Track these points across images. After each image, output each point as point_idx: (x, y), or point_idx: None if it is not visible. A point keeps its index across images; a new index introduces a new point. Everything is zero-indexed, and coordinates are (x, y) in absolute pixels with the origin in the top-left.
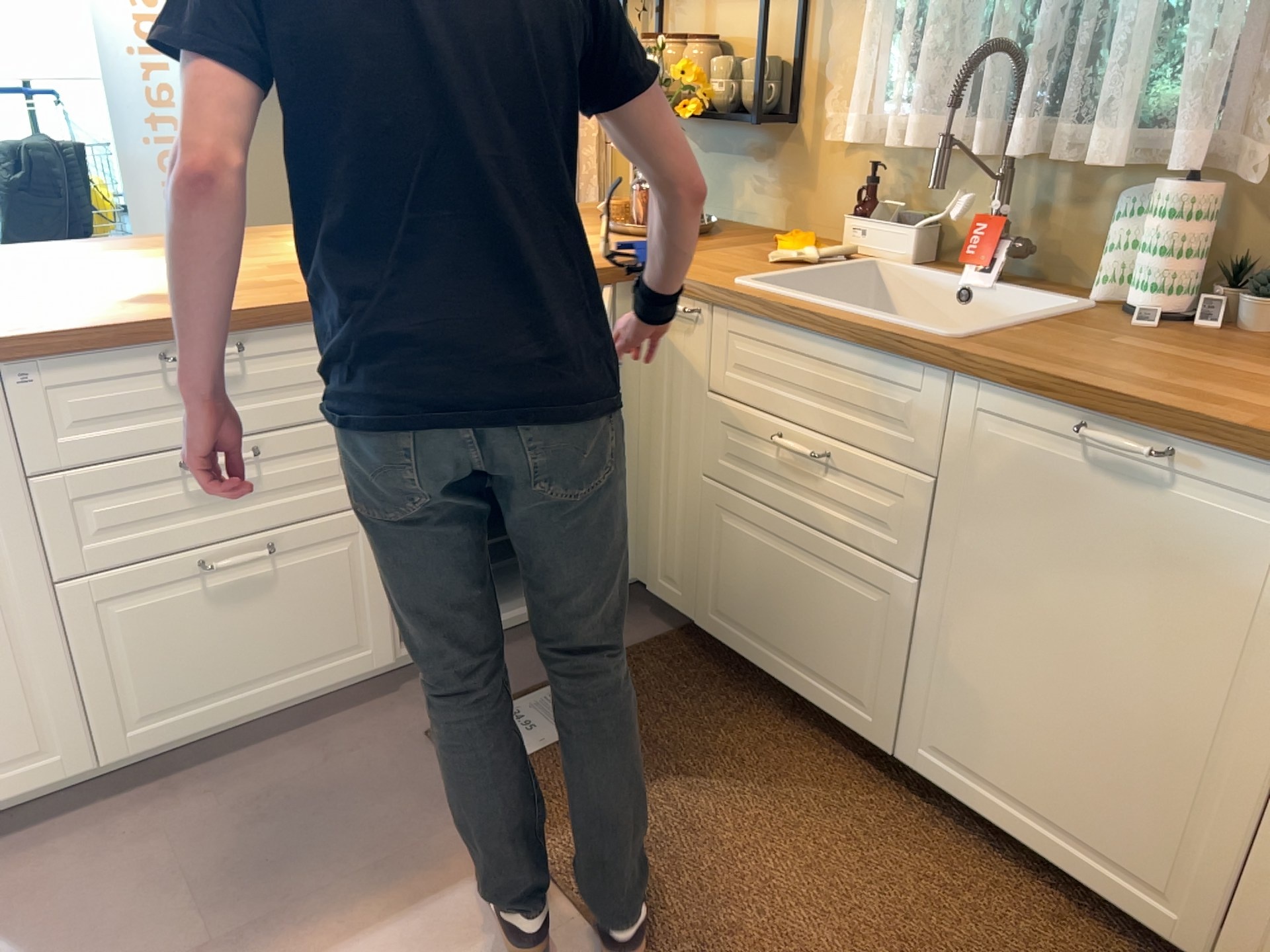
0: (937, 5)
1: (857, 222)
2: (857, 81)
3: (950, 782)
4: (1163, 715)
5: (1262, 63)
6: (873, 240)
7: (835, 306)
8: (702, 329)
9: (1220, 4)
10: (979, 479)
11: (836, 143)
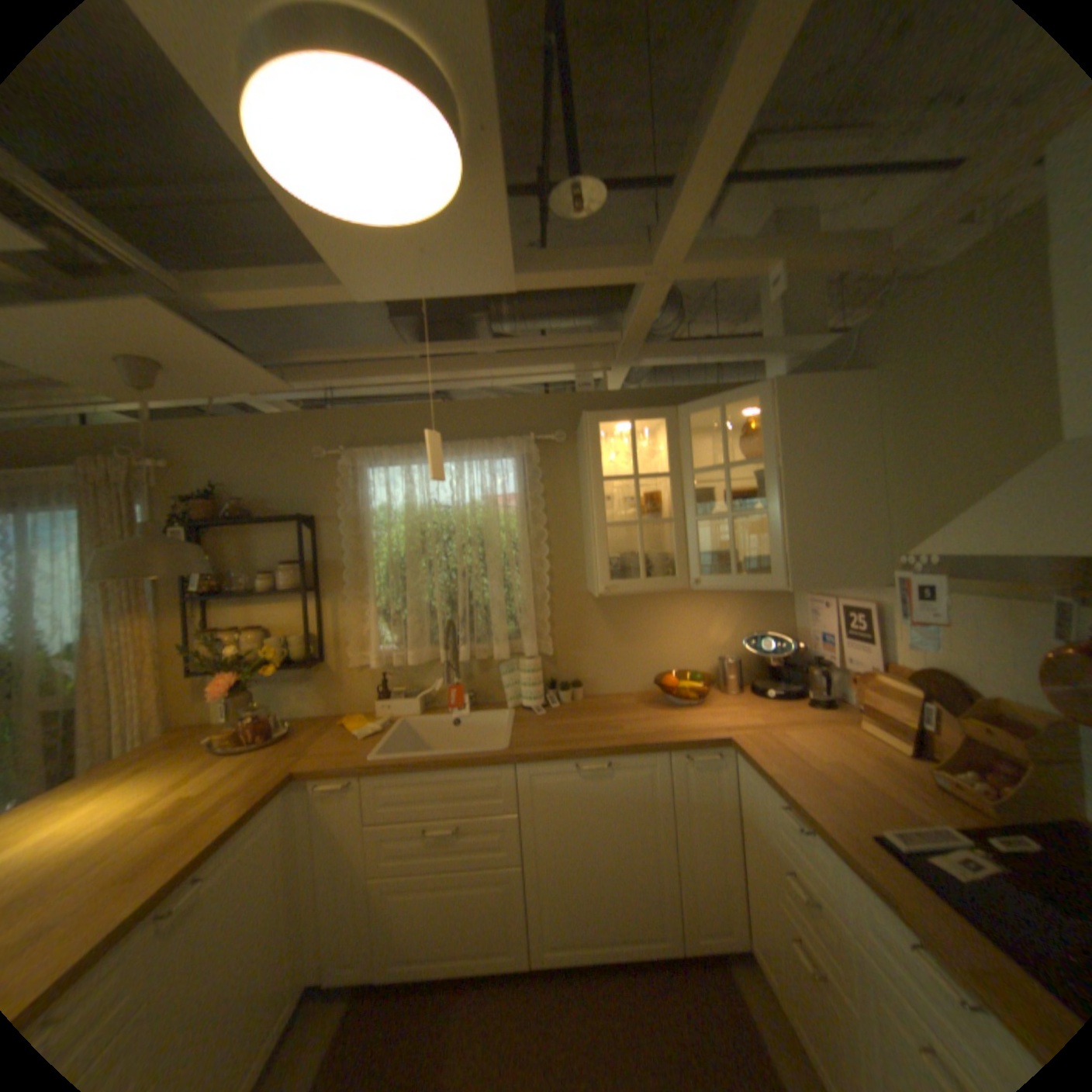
0: (412, 607)
1: (385, 703)
2: (362, 637)
3: (563, 962)
4: (638, 865)
5: (537, 615)
6: (396, 709)
7: (439, 754)
8: (353, 794)
9: (522, 600)
10: (539, 806)
11: (355, 667)
